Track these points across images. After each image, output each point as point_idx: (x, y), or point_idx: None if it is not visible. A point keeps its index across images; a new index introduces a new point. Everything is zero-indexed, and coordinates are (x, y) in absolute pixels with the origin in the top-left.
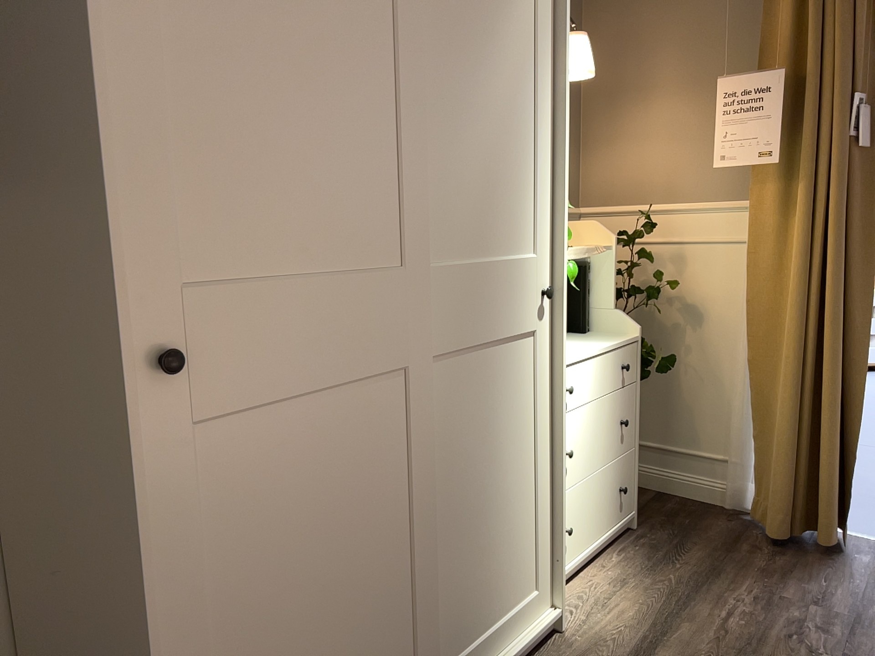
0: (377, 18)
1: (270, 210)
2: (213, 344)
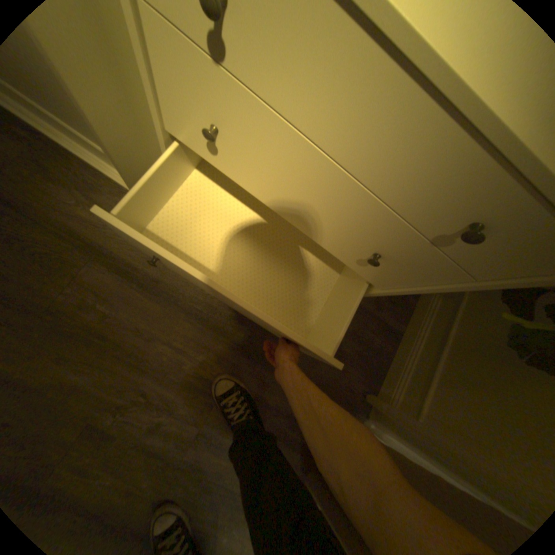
0: None
1: None
2: None
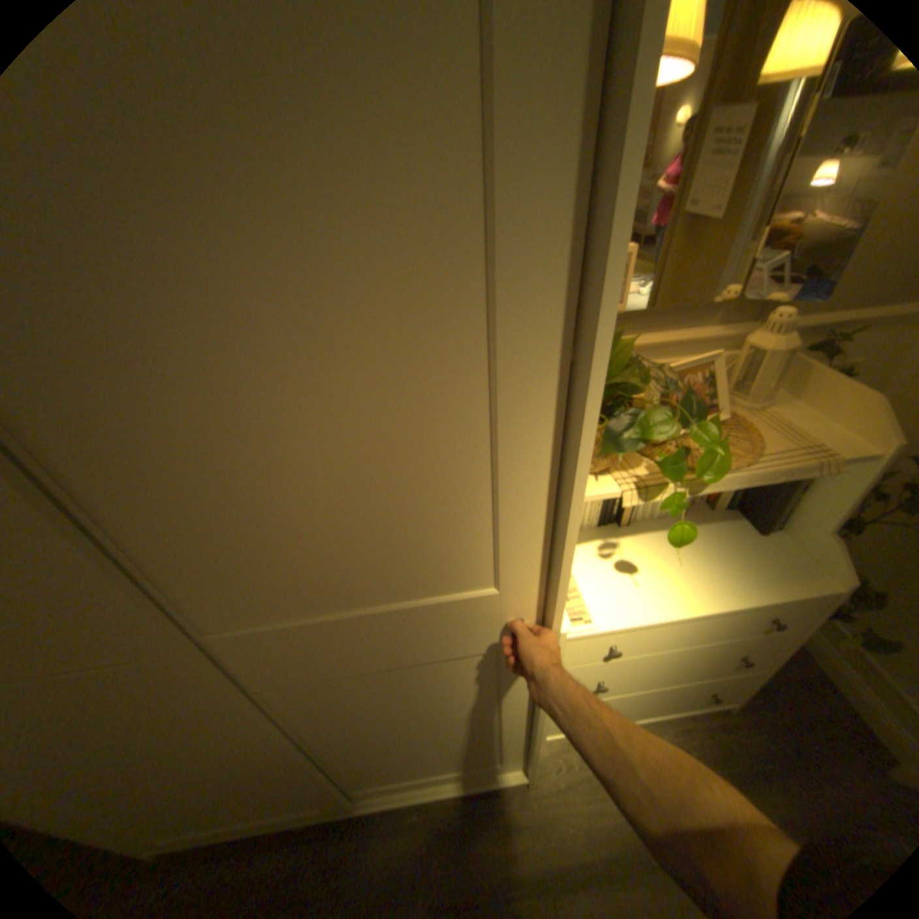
0: None
1: None
2: None
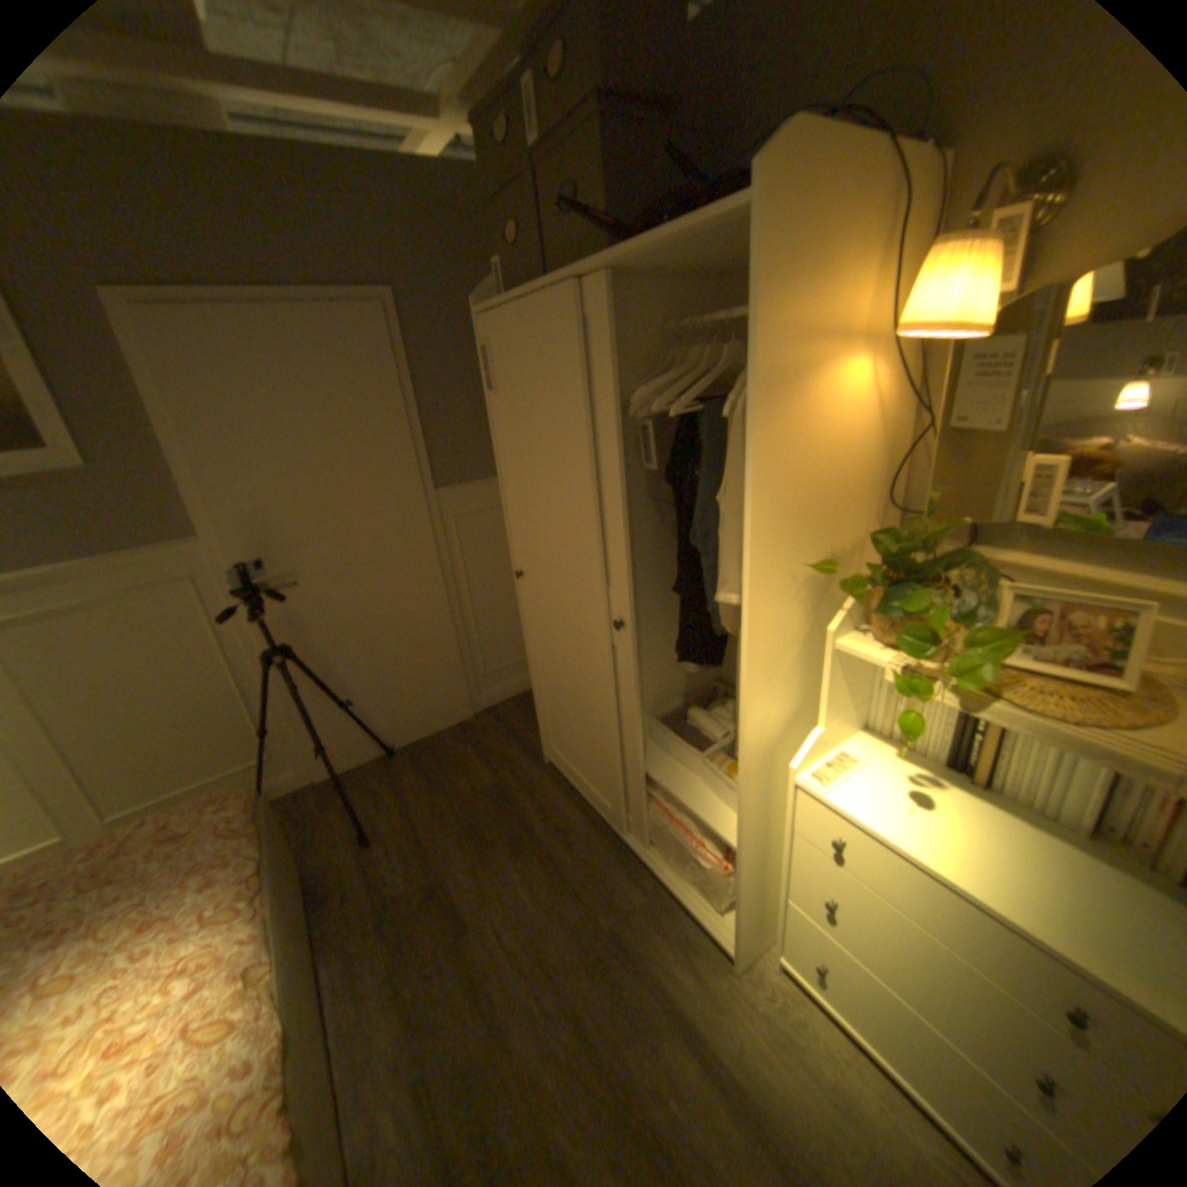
0: (562, 427)
1: (536, 529)
2: (527, 574)
